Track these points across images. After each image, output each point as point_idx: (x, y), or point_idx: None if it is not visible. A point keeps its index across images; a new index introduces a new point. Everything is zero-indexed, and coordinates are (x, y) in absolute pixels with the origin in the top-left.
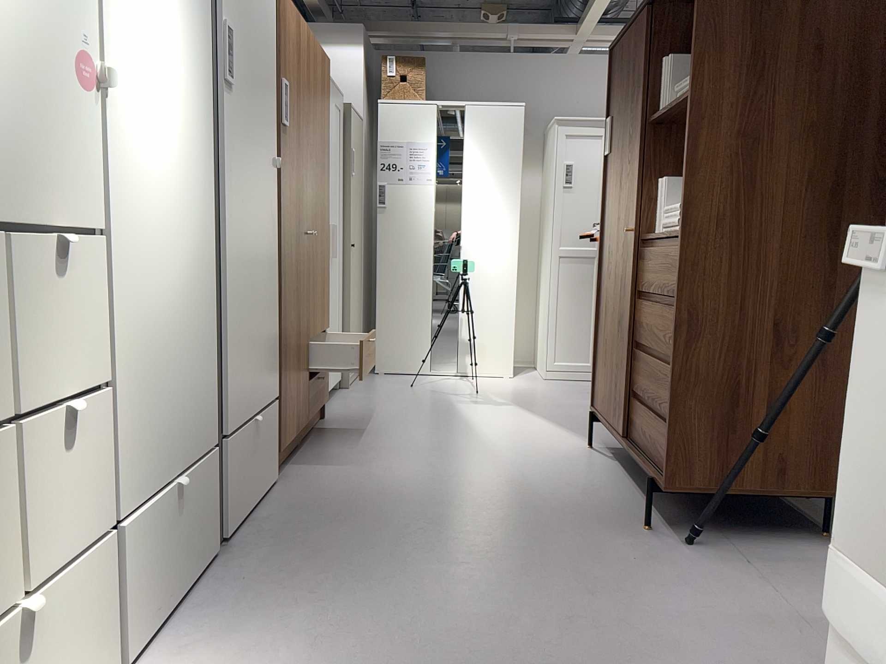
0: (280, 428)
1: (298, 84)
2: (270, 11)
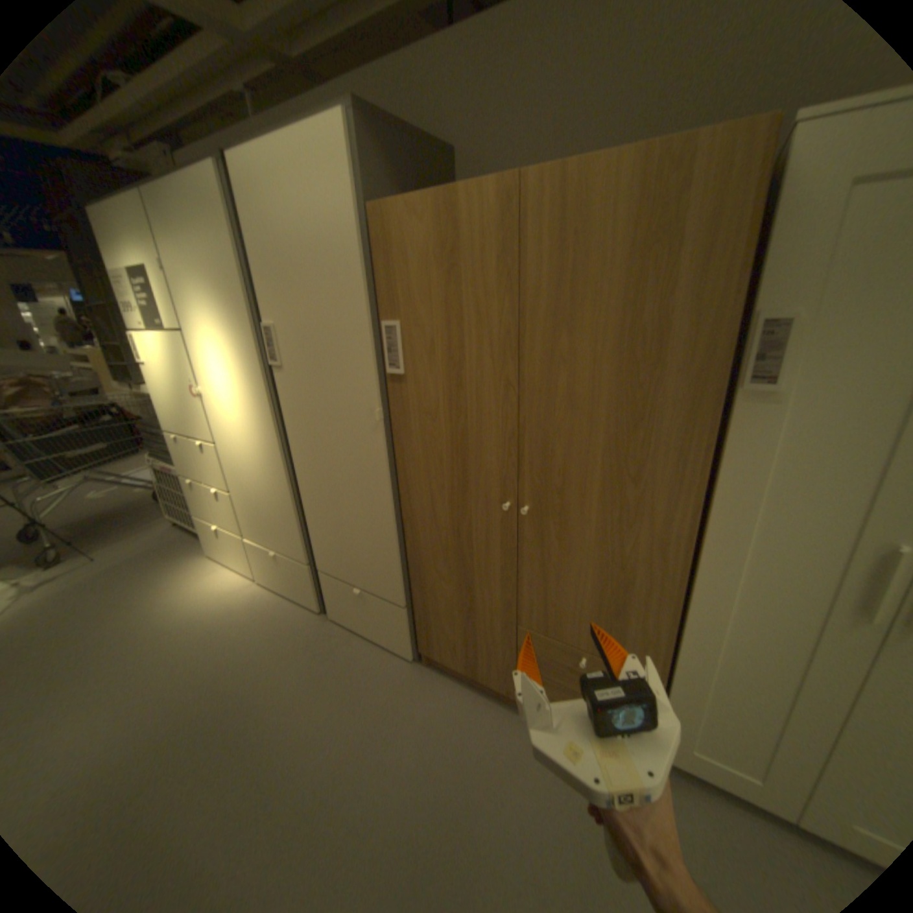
0: (418, 636)
1: (453, 303)
2: (345, 259)
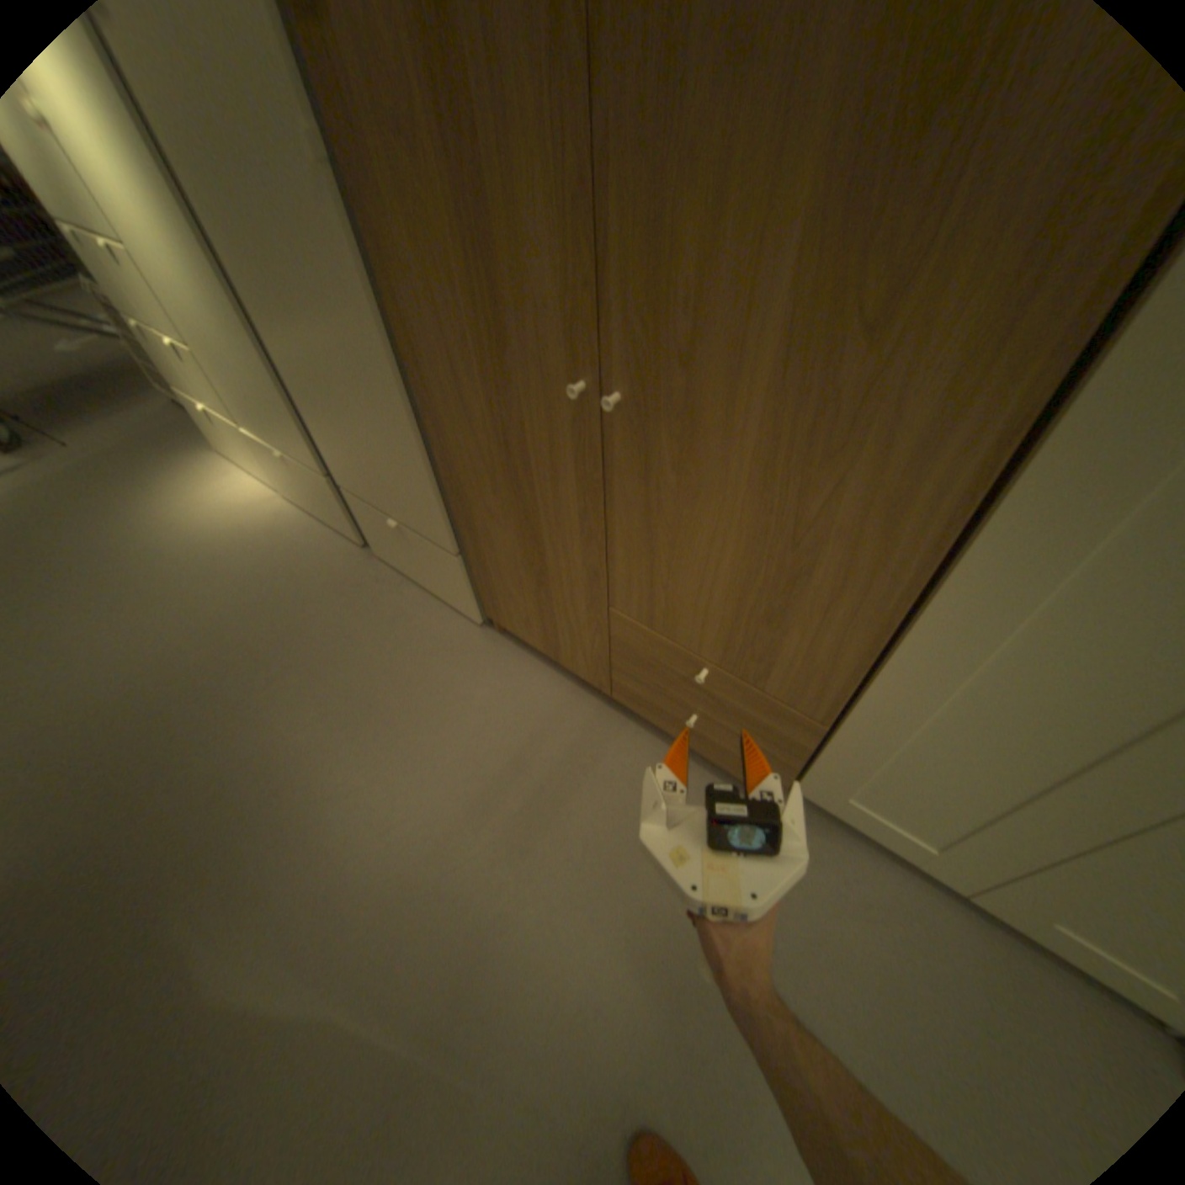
0: (483, 596)
1: None
2: None
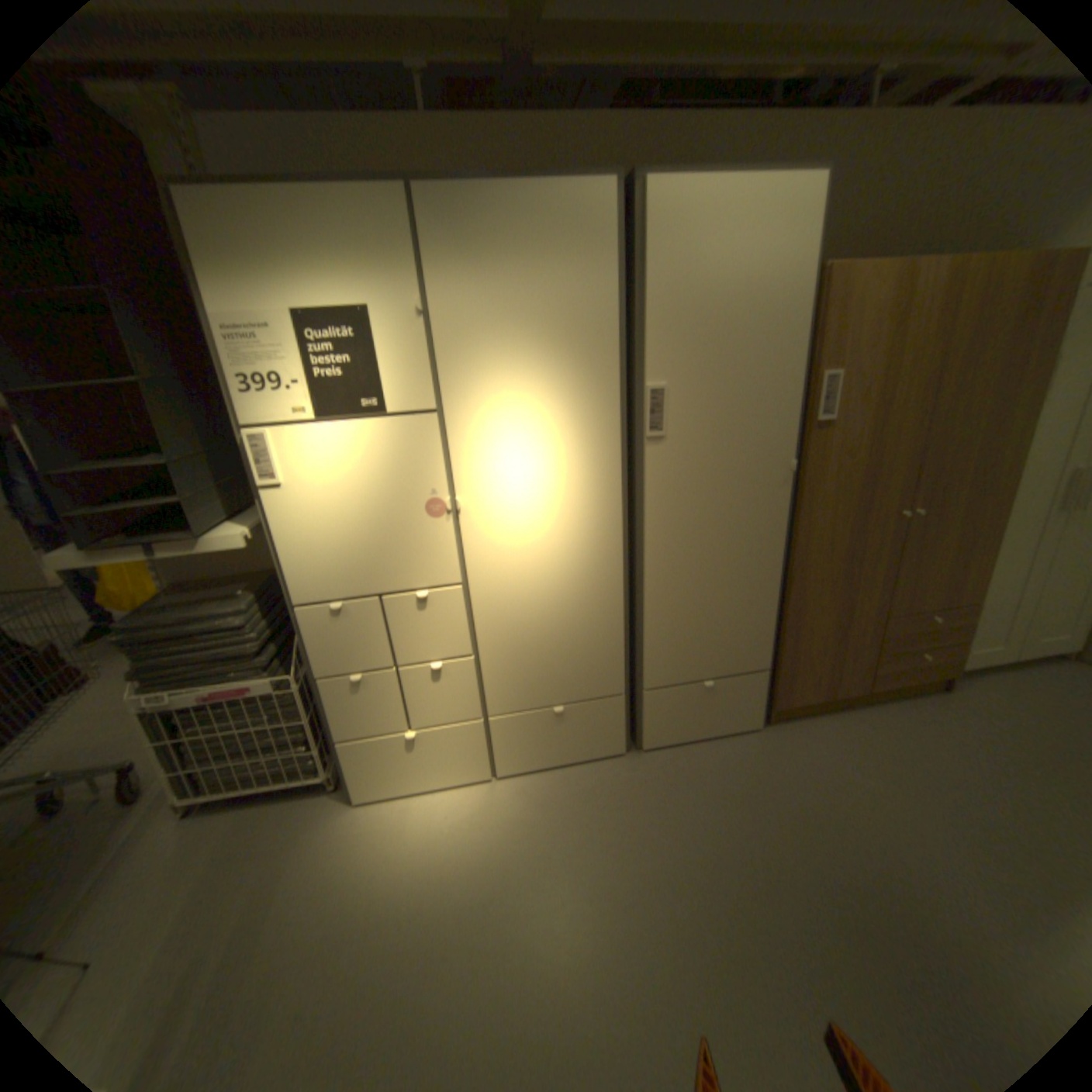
0: (779, 693)
1: (897, 352)
2: (794, 312)
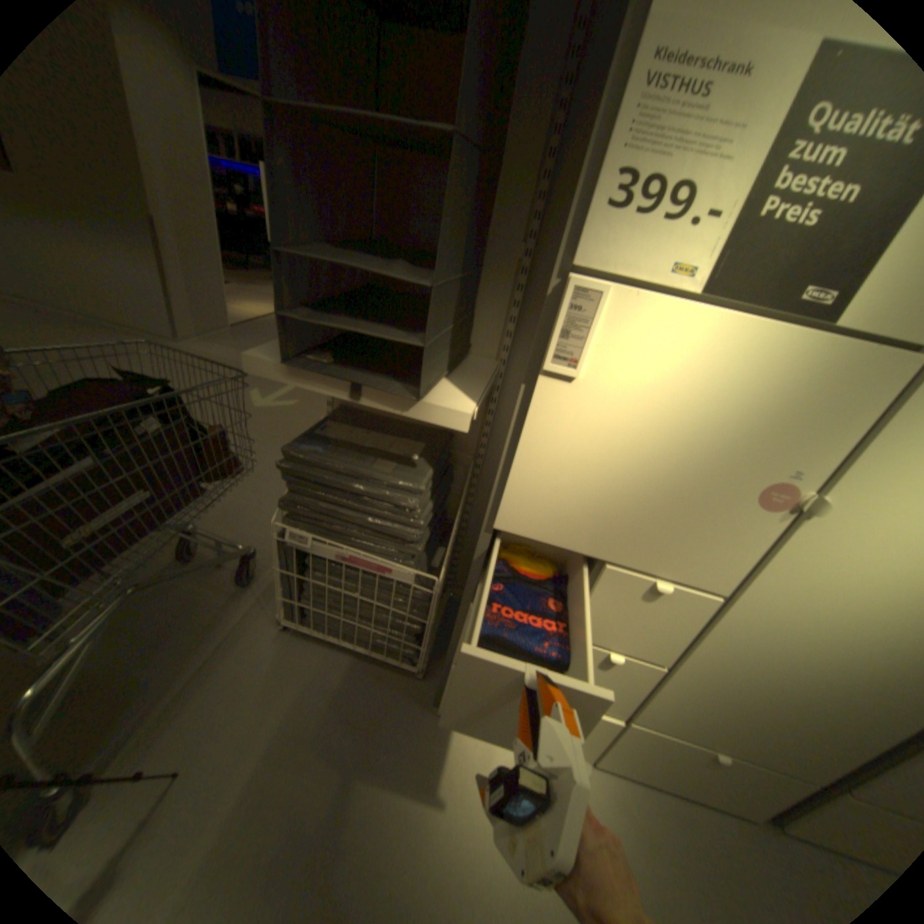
0: None
1: None
2: None
